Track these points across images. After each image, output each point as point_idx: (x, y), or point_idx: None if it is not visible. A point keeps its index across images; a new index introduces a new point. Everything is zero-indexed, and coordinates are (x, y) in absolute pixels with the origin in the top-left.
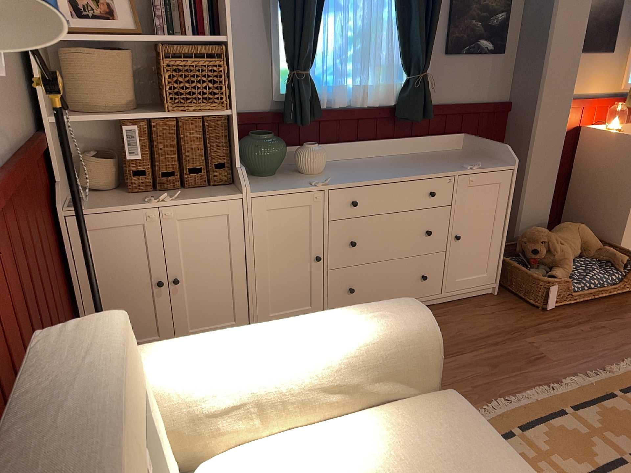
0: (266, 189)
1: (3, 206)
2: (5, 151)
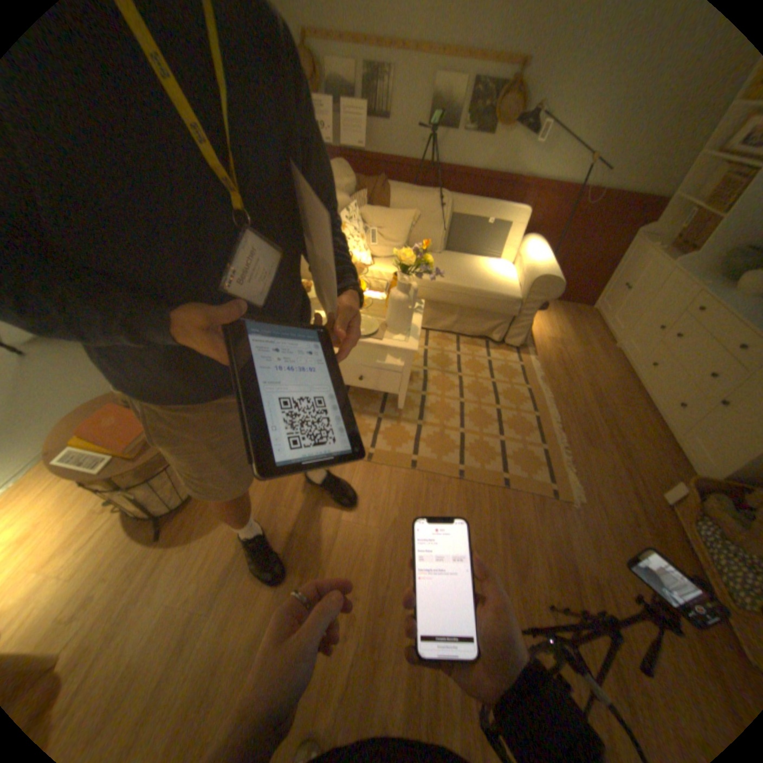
0: (689, 270)
1: (585, 197)
2: (615, 187)
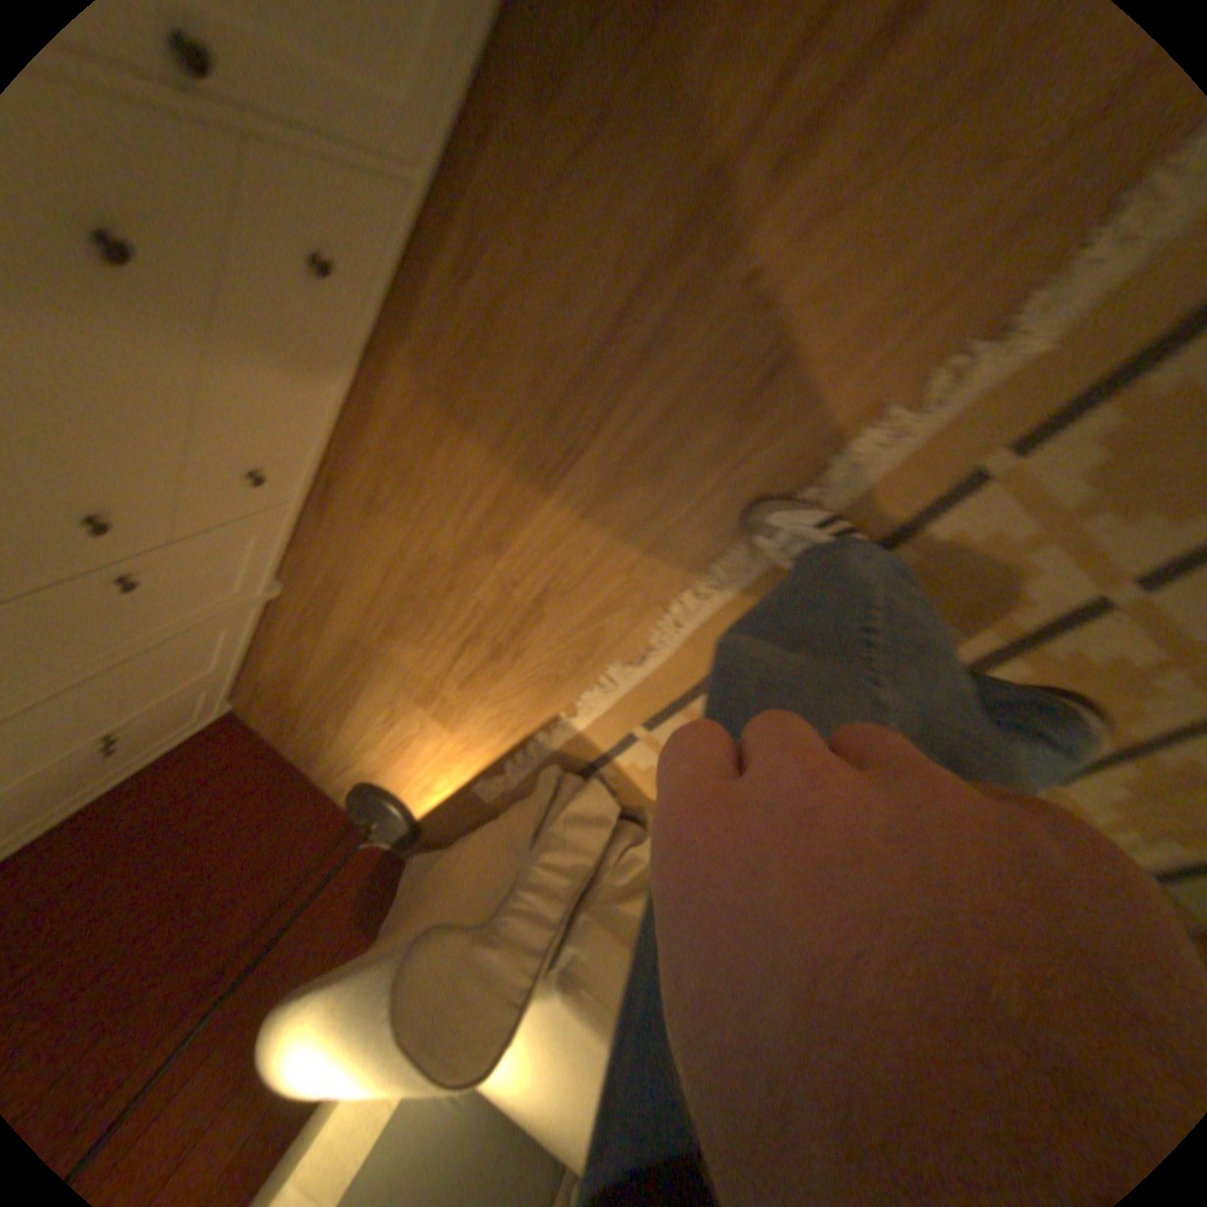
0: None
1: None
2: None
